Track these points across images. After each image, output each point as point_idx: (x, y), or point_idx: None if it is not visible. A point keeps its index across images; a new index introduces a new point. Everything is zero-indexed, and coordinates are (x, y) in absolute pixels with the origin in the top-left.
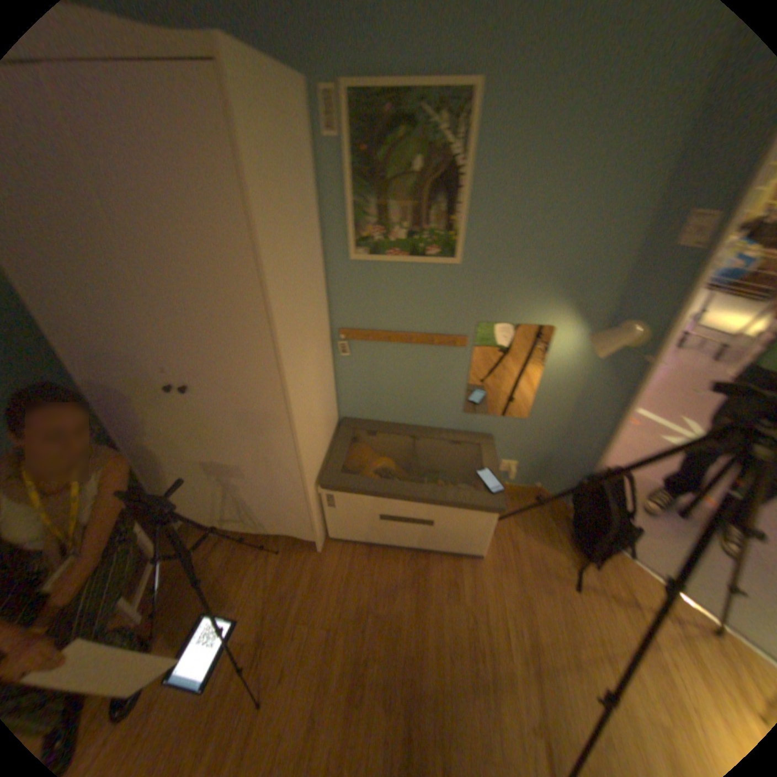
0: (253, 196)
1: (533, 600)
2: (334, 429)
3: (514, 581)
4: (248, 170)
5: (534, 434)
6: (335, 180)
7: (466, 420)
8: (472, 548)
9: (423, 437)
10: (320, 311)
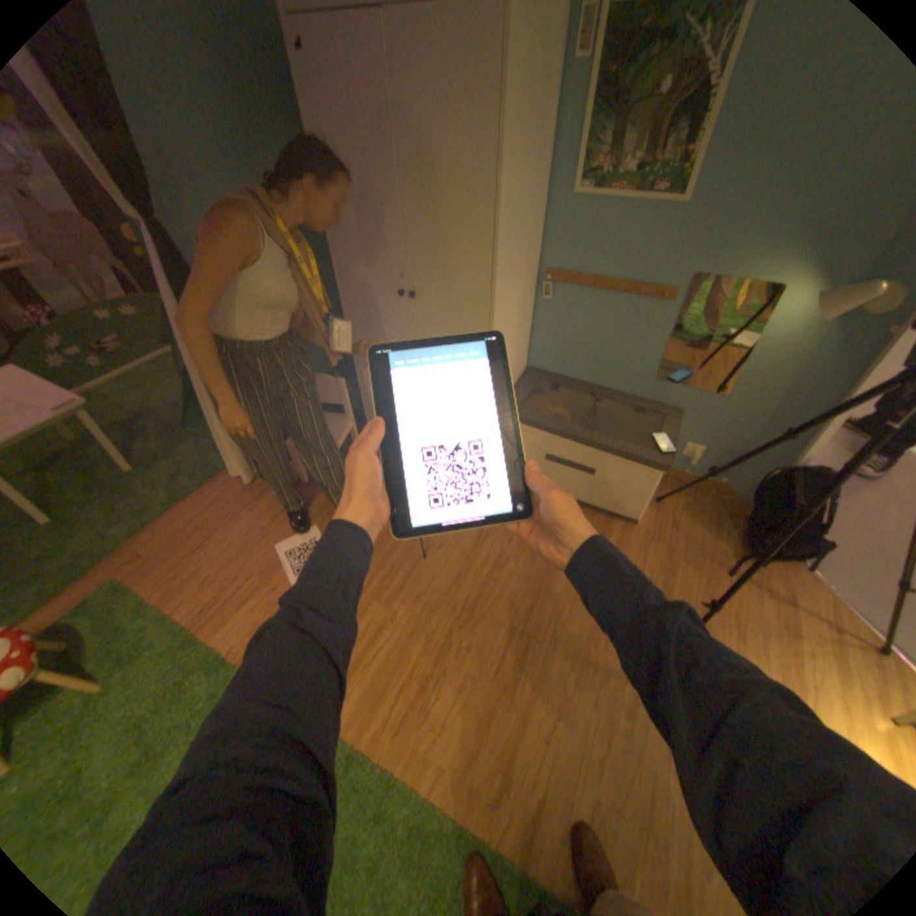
0: (508, 114)
1: (677, 568)
2: (520, 375)
3: (663, 550)
4: (509, 91)
5: (732, 417)
6: (578, 106)
7: (657, 389)
8: (628, 509)
9: (606, 398)
10: (534, 245)
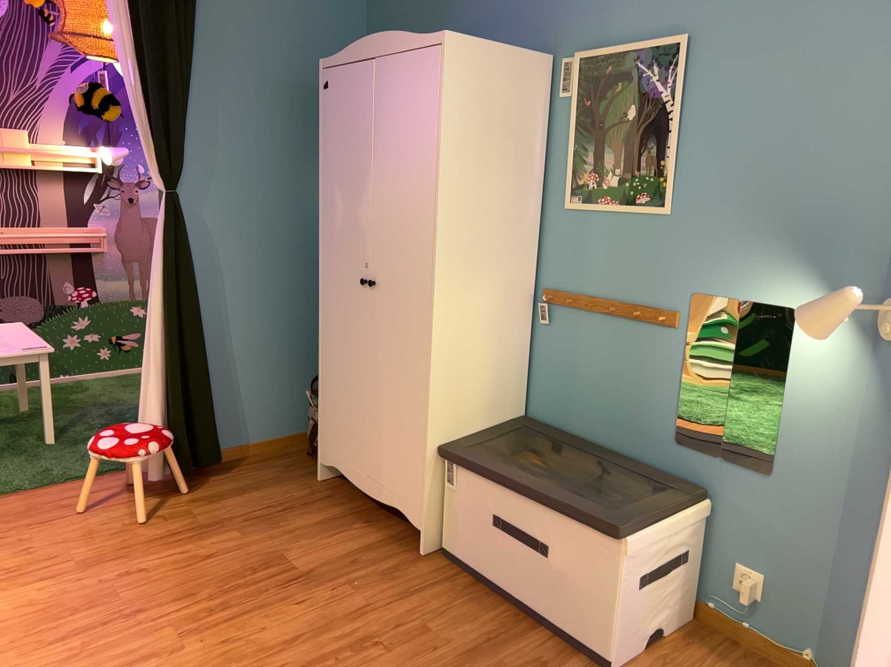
0: (447, 119)
1: None
2: (511, 418)
3: None
4: (448, 103)
5: (788, 513)
6: (565, 131)
7: (680, 457)
8: (595, 626)
9: (609, 460)
10: (521, 254)
